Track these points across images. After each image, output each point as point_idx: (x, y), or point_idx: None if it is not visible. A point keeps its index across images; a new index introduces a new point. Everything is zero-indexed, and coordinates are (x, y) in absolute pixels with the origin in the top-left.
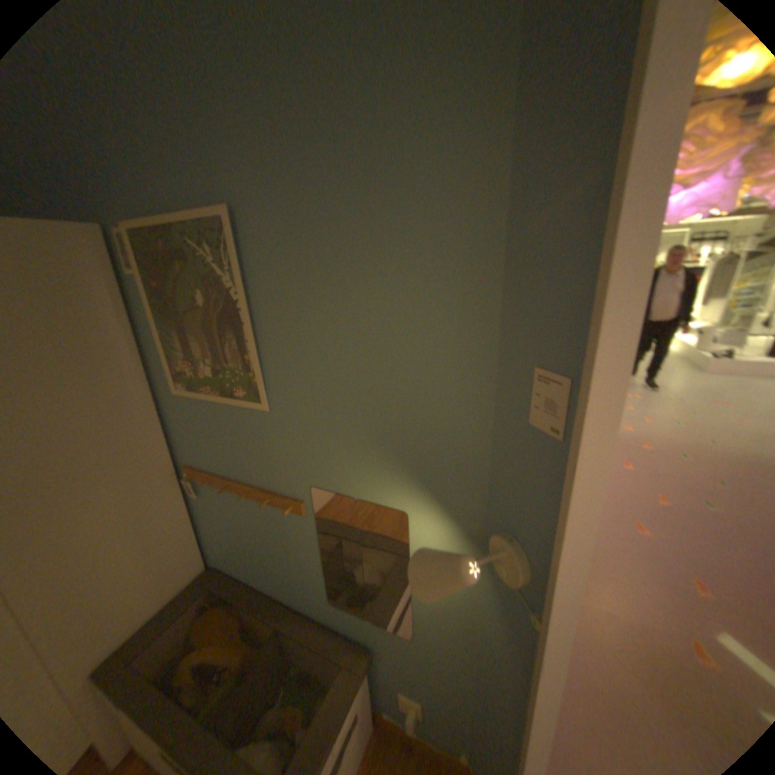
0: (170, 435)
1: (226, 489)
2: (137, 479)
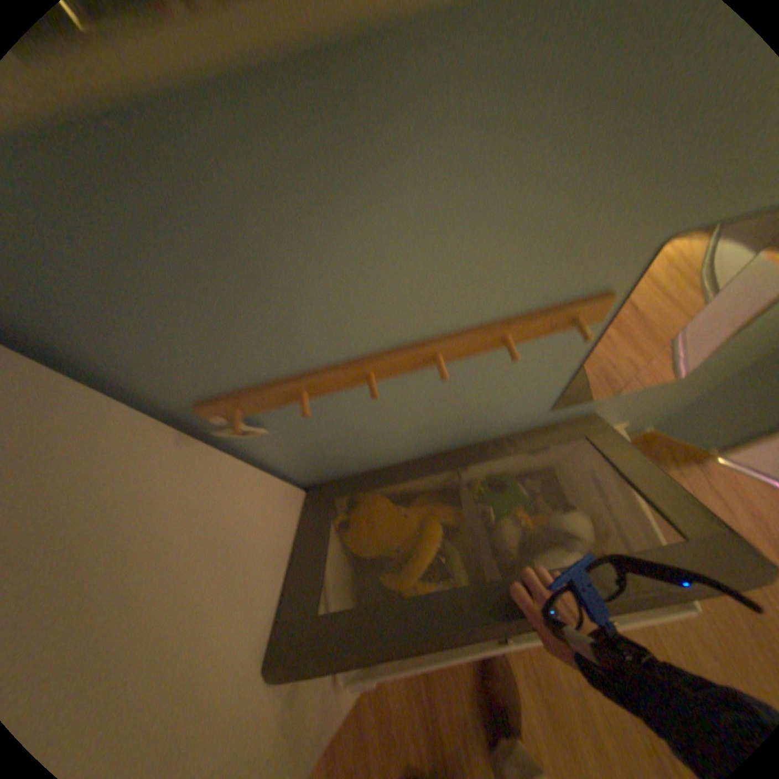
0: (83, 357)
1: (380, 377)
2: (139, 514)
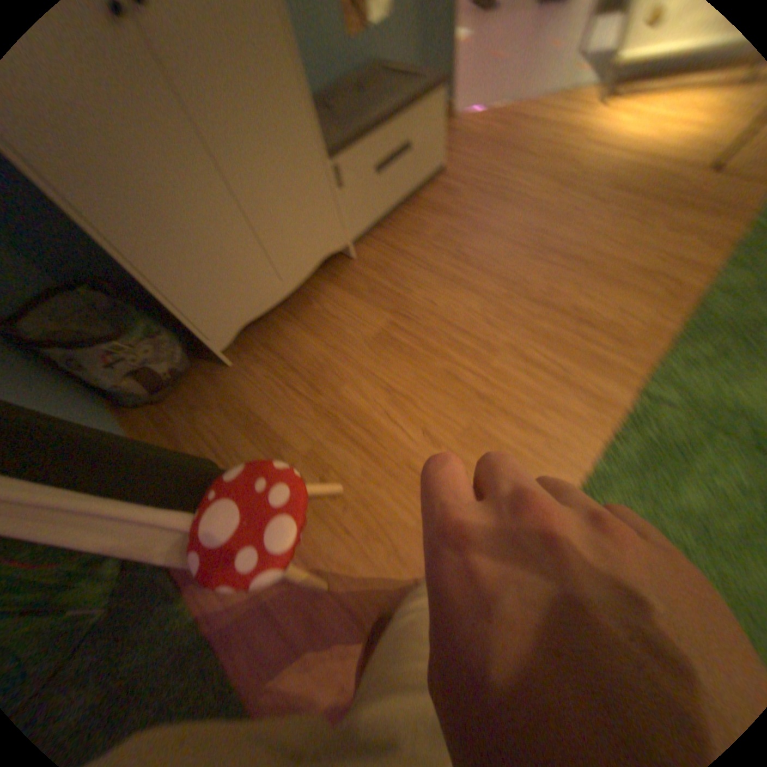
0: None
1: None
2: None
